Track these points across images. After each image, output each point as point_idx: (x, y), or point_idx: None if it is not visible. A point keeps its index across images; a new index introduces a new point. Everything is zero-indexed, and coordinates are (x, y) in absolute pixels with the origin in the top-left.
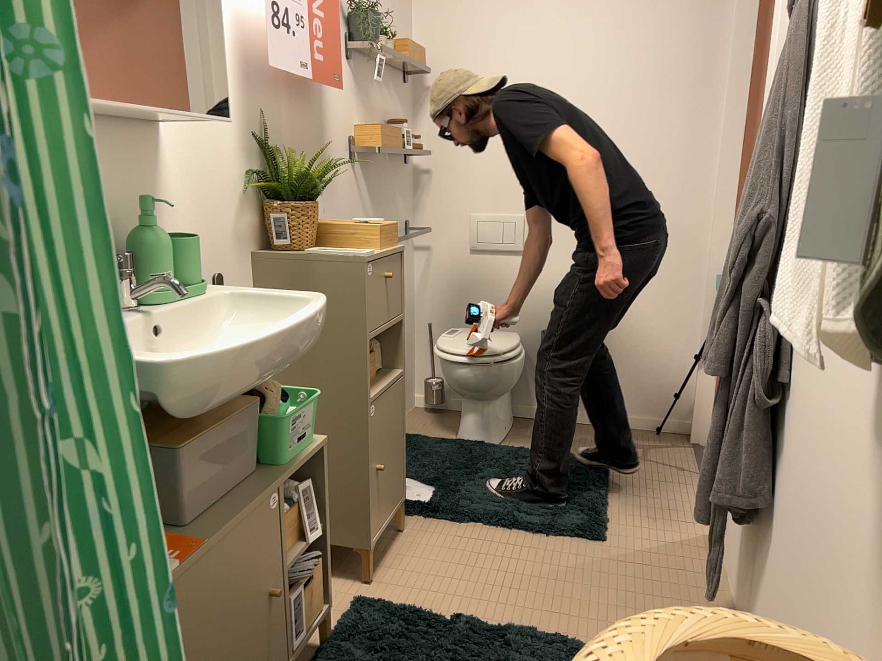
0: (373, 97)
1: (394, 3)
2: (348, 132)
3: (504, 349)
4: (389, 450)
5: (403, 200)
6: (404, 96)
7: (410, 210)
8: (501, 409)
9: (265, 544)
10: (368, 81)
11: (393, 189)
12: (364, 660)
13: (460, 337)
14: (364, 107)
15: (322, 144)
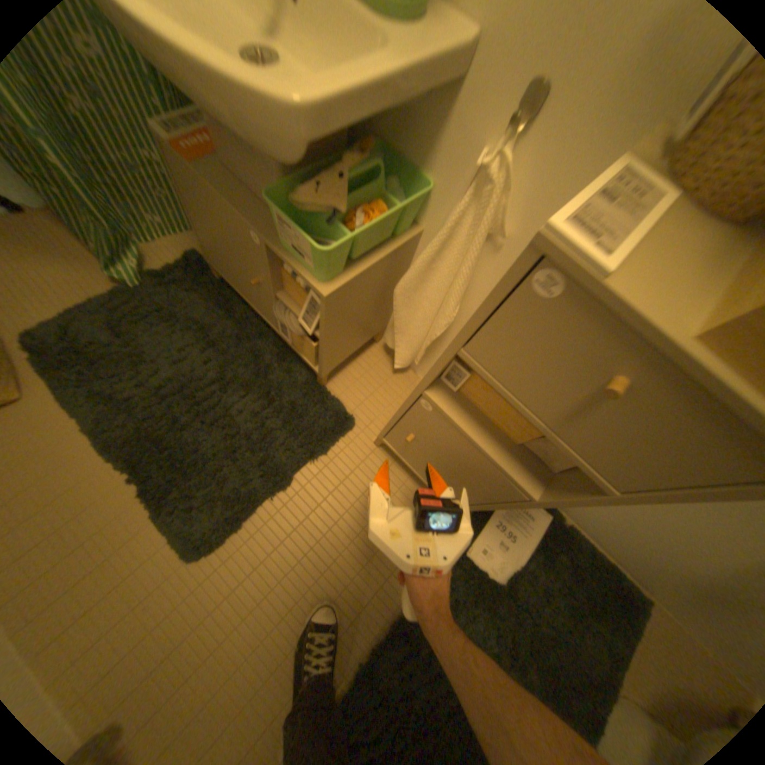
0: None
1: None
2: None
3: None
4: (440, 457)
5: None
6: None
7: None
8: None
9: (245, 244)
10: None
11: None
12: (282, 389)
13: None
14: None
15: None
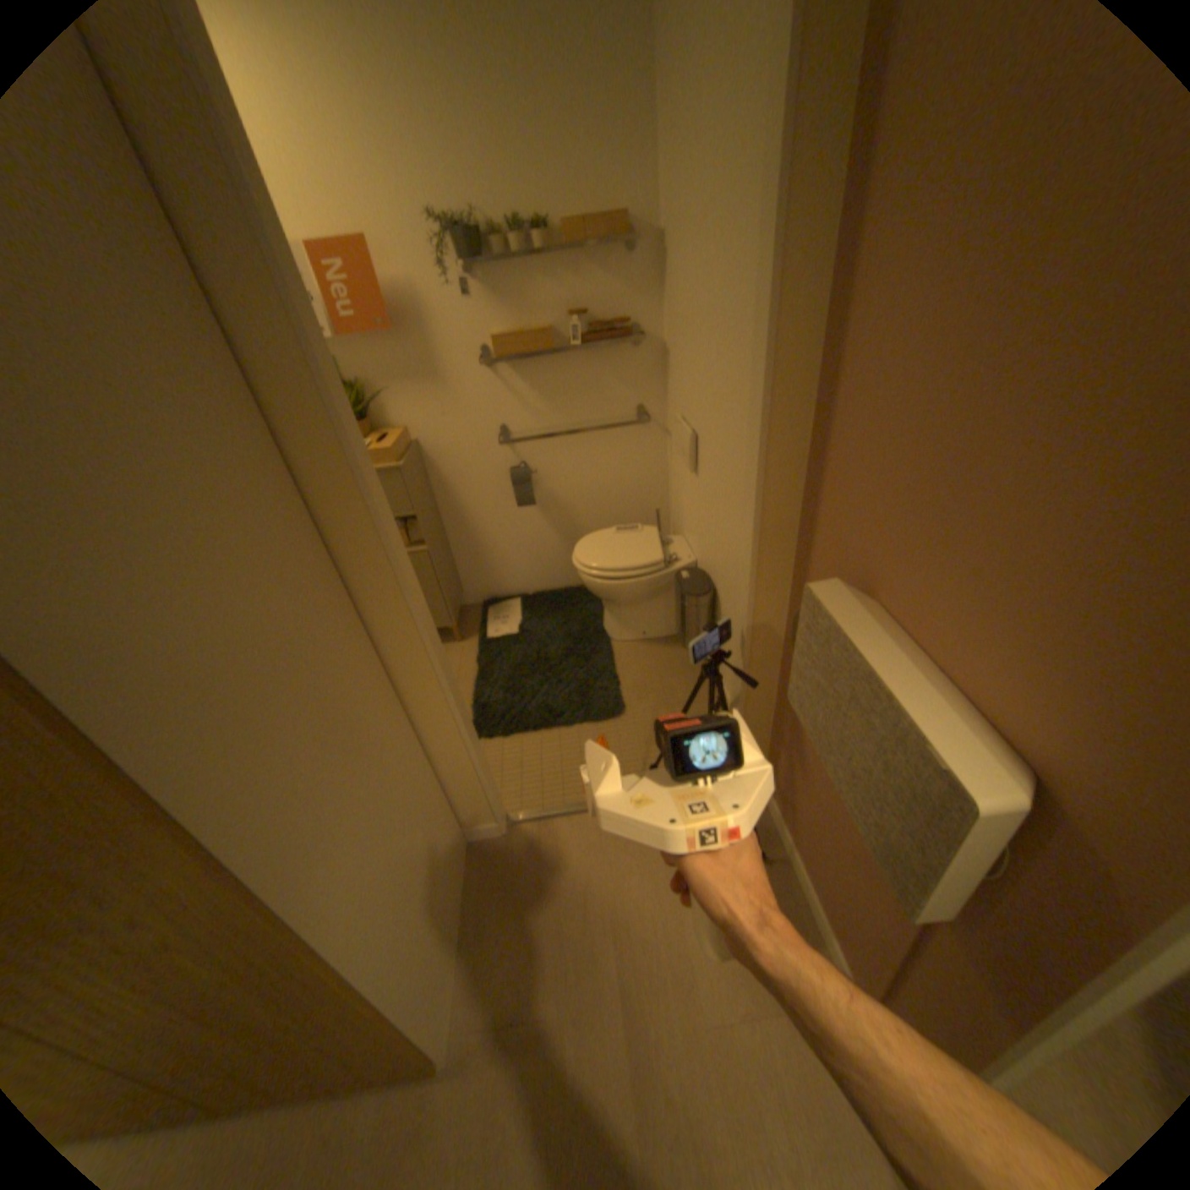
0: (532, 290)
1: (587, 147)
2: (473, 341)
3: (599, 567)
4: None
5: (627, 383)
6: (626, 261)
7: (646, 392)
8: (633, 615)
9: None
10: (514, 277)
11: (593, 376)
12: None
13: (621, 536)
14: (507, 308)
15: (424, 362)
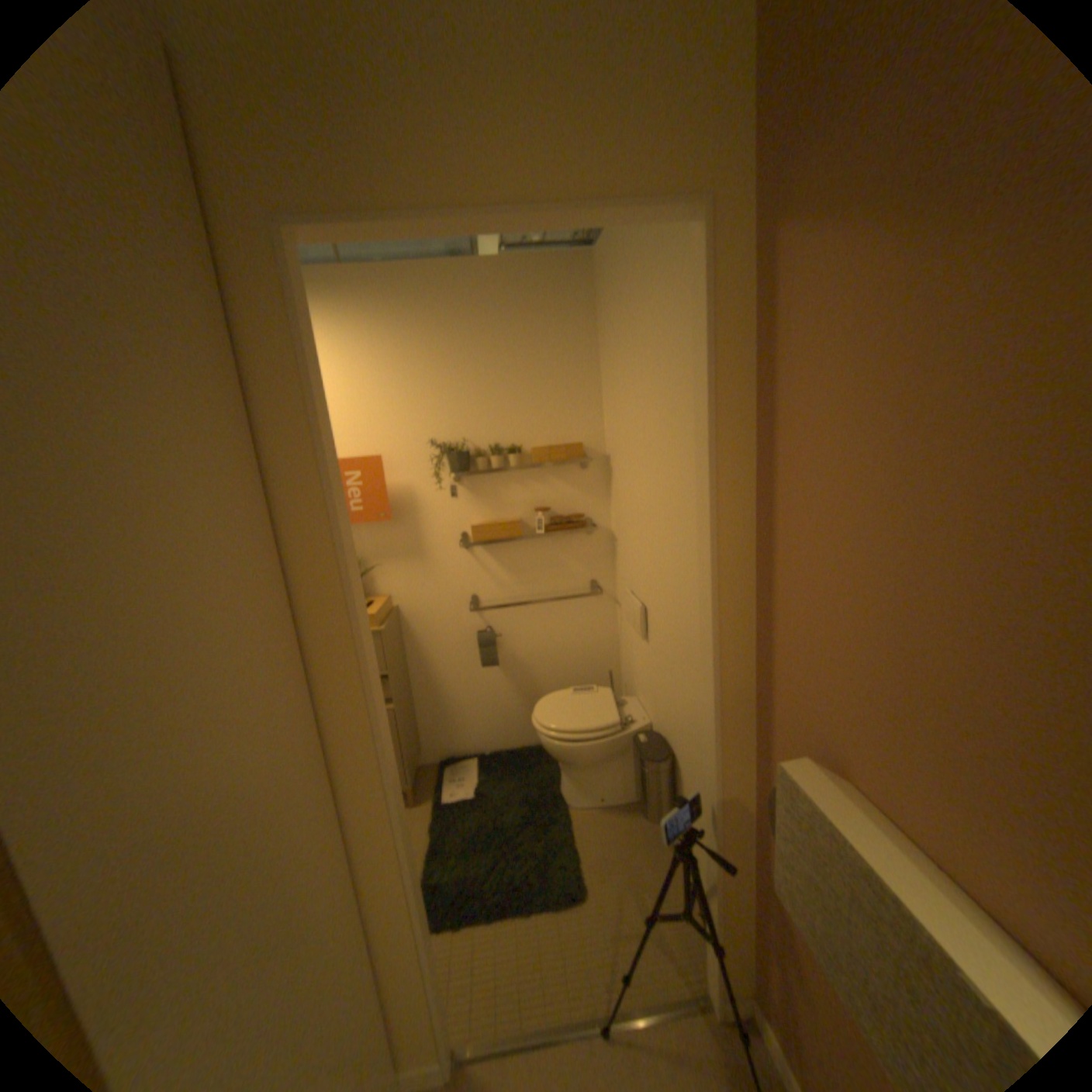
0: (507, 494)
1: (552, 406)
2: (456, 530)
3: (559, 729)
4: None
5: (582, 563)
6: (580, 476)
7: (598, 570)
8: (591, 780)
9: None
10: (493, 485)
11: (554, 557)
12: None
13: (578, 697)
14: (486, 507)
15: (414, 545)
